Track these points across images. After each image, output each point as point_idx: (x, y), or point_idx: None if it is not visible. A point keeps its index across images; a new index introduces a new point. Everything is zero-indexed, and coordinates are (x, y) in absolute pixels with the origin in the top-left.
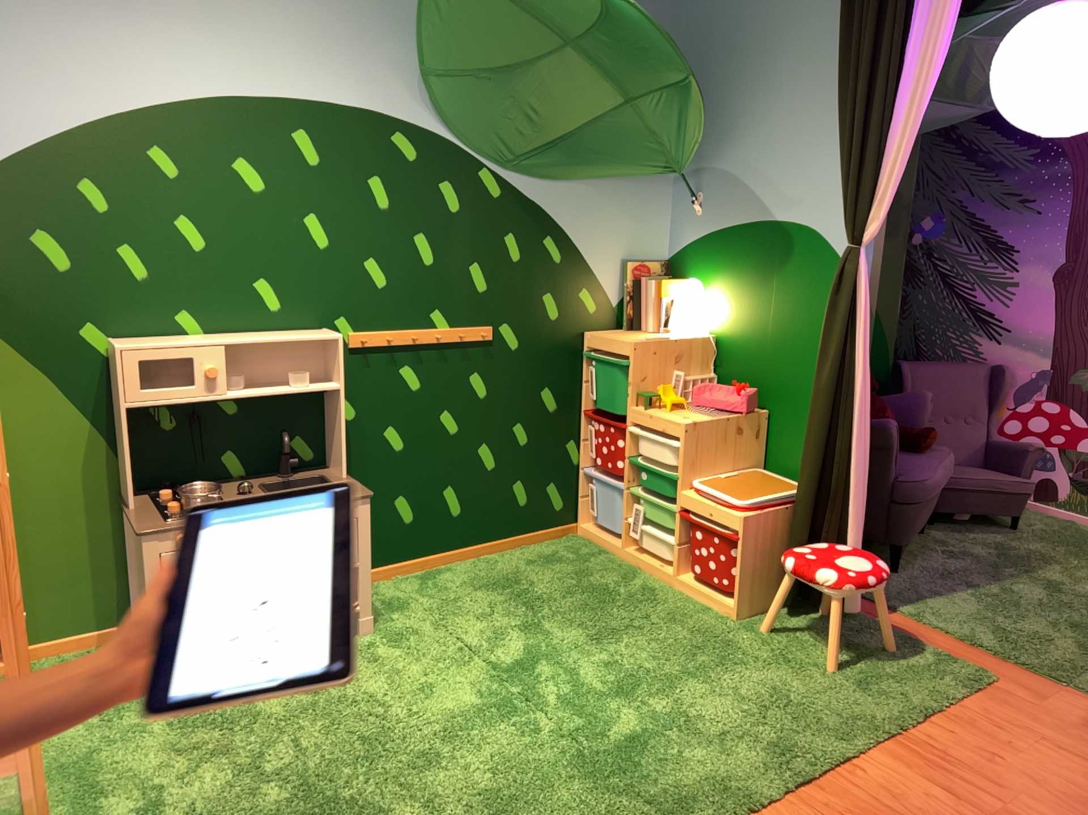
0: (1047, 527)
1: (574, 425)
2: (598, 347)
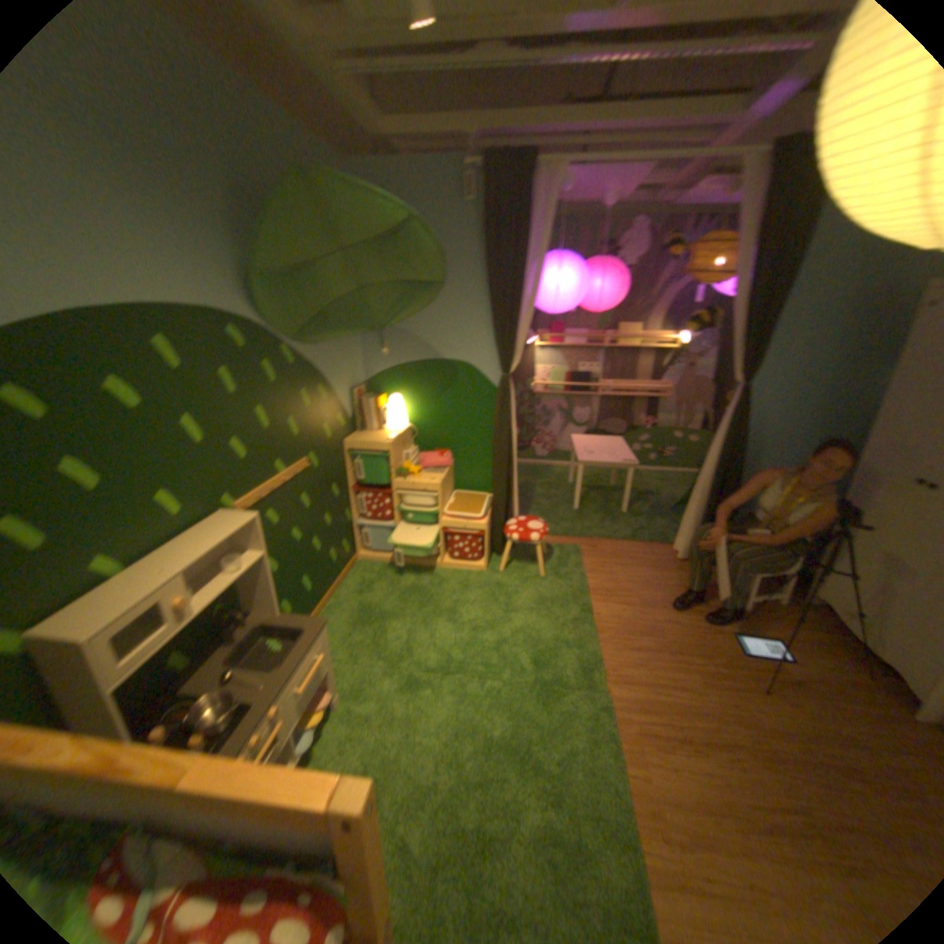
0: None
1: (345, 500)
2: (356, 450)
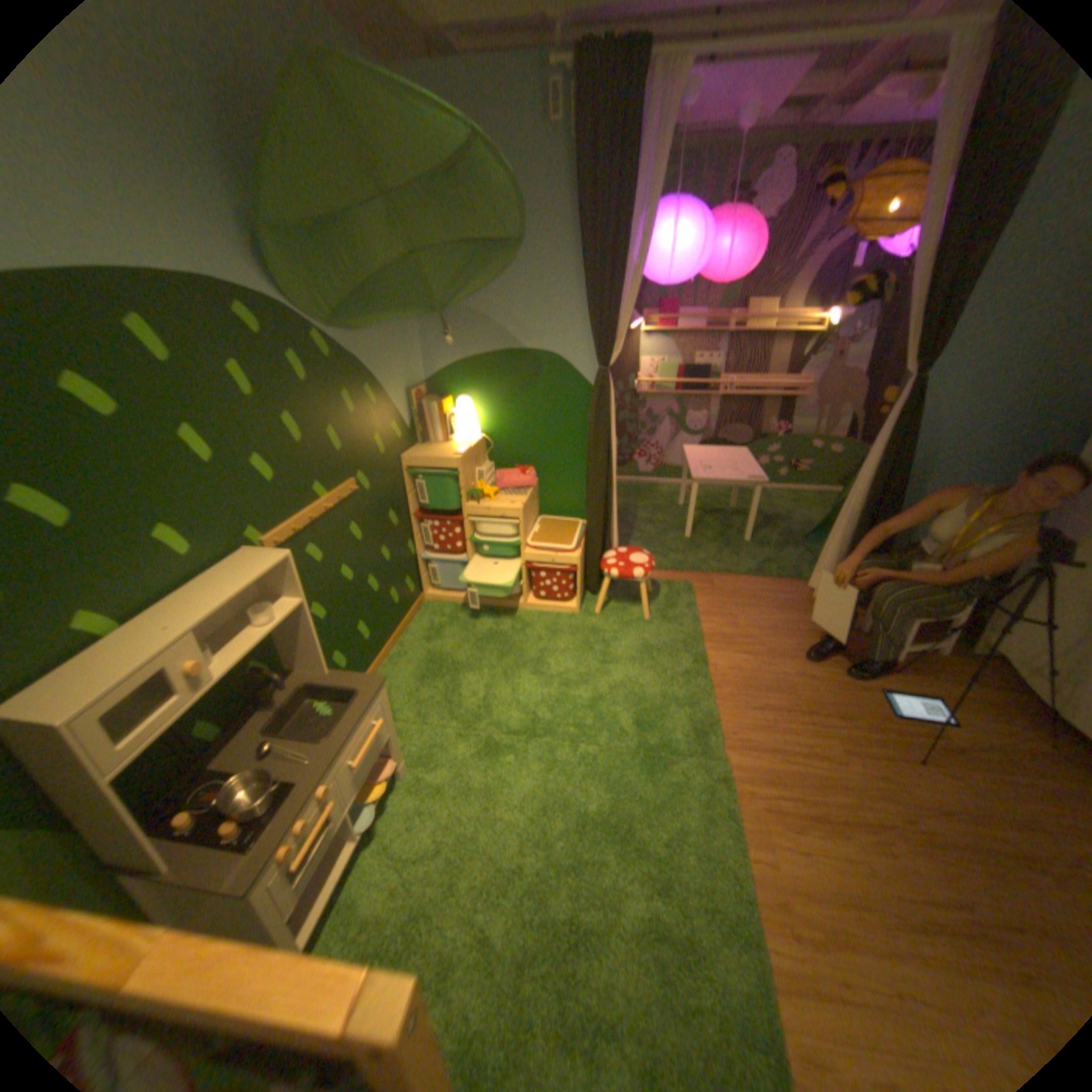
0: None
1: (407, 529)
2: (419, 467)
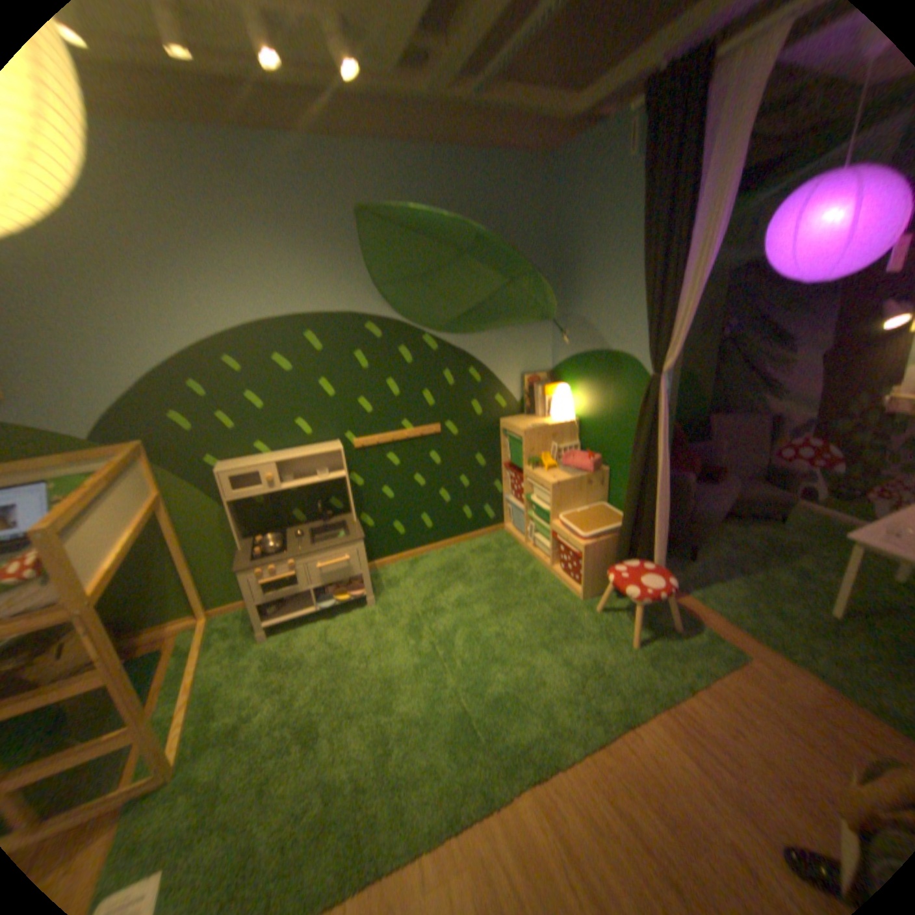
0: (809, 523)
1: (497, 473)
2: (506, 431)
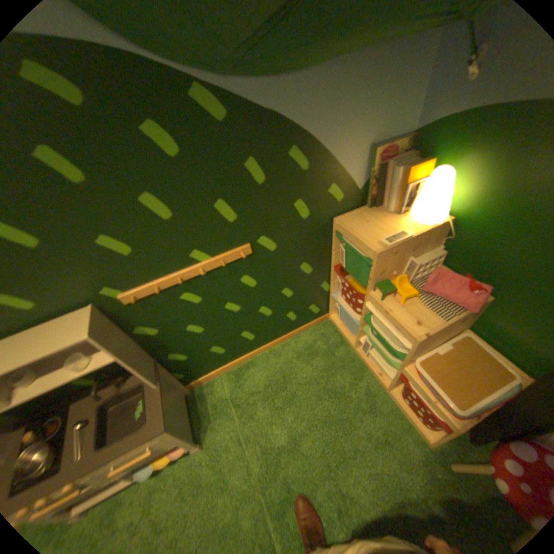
0: None
1: (325, 274)
2: (344, 236)
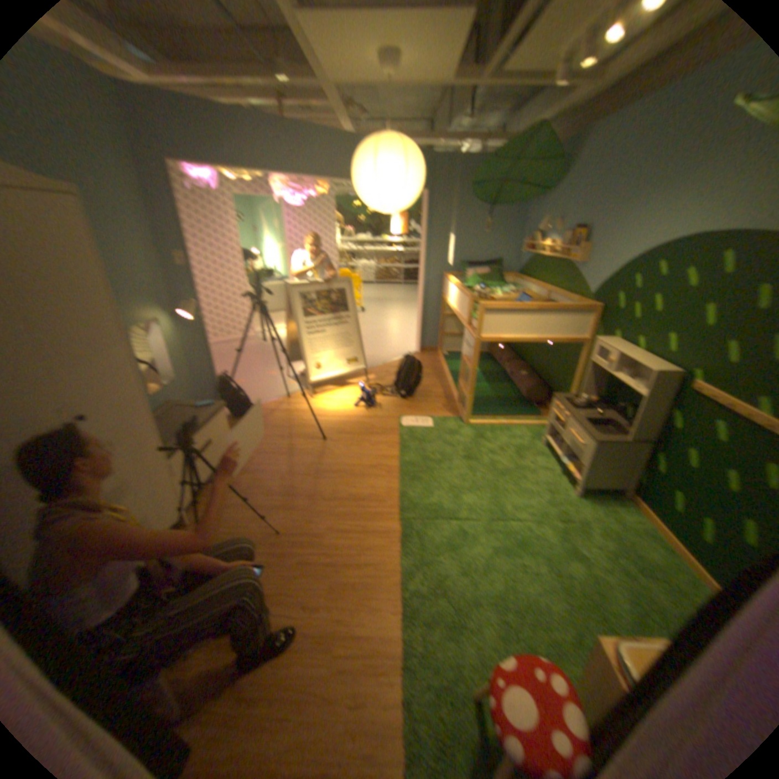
0: None
1: None
2: None
